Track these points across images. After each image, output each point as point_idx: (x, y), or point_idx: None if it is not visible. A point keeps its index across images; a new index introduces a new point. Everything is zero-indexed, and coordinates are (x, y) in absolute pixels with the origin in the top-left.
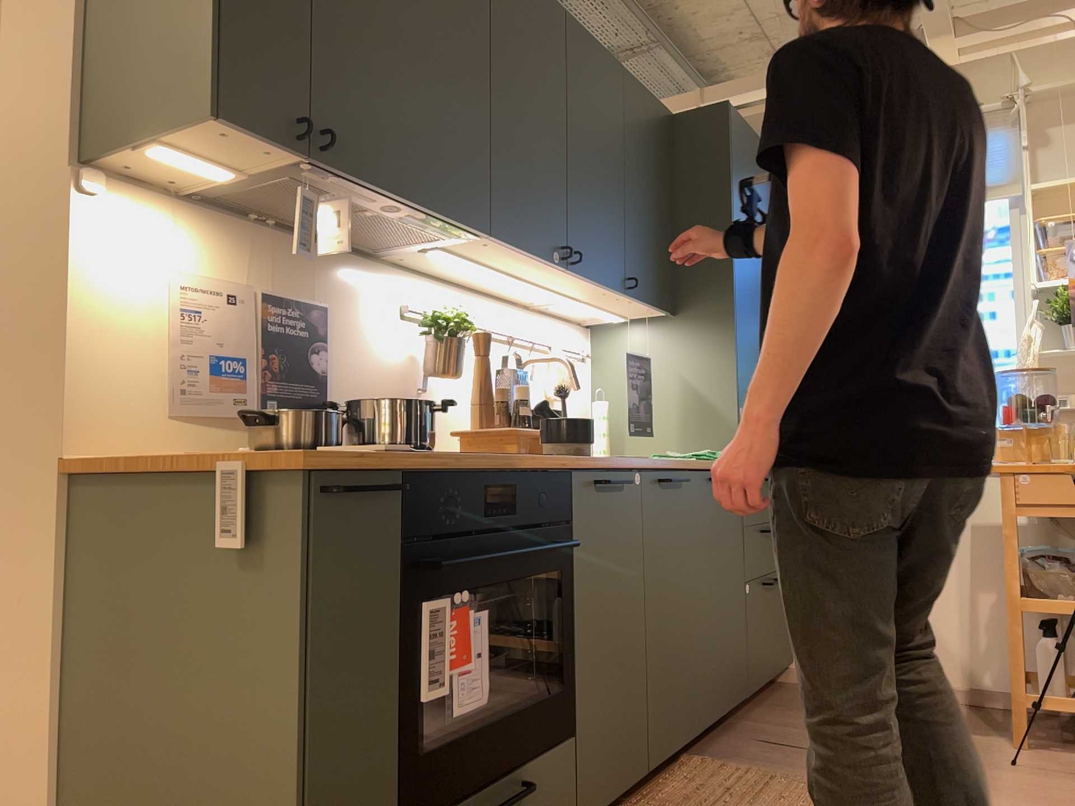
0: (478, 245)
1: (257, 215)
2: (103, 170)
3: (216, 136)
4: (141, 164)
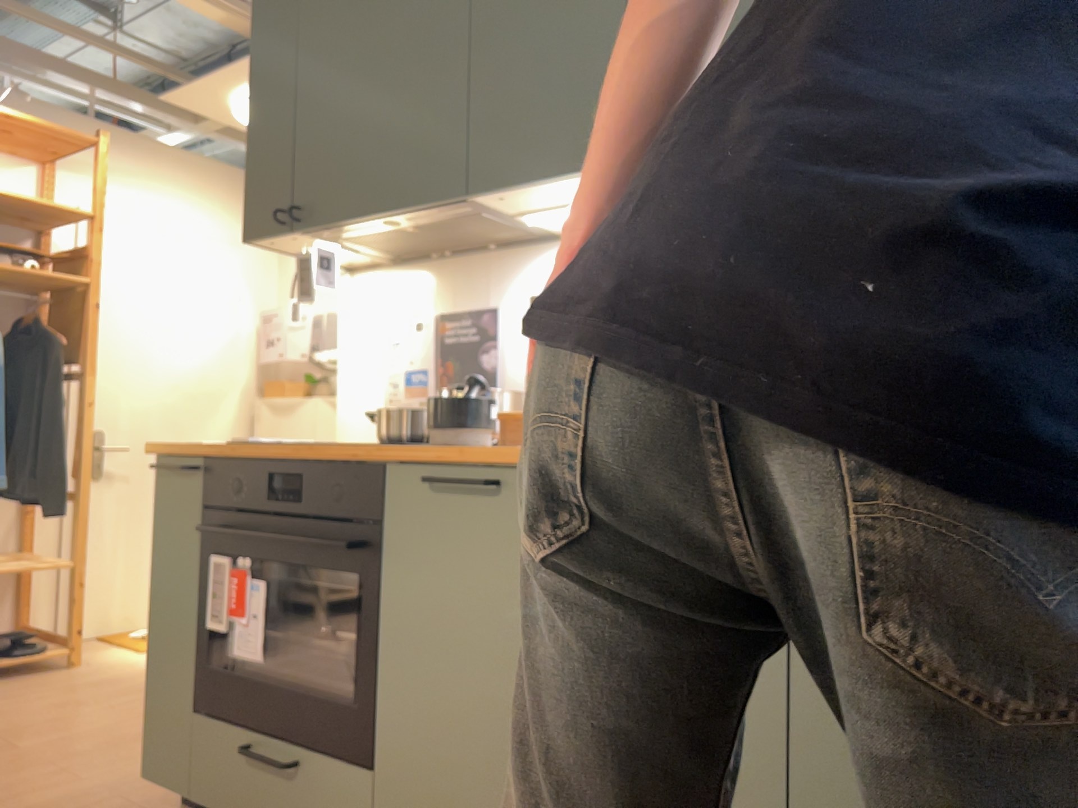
0: (510, 200)
1: (433, 254)
2: (356, 269)
3: (276, 245)
4: (349, 260)
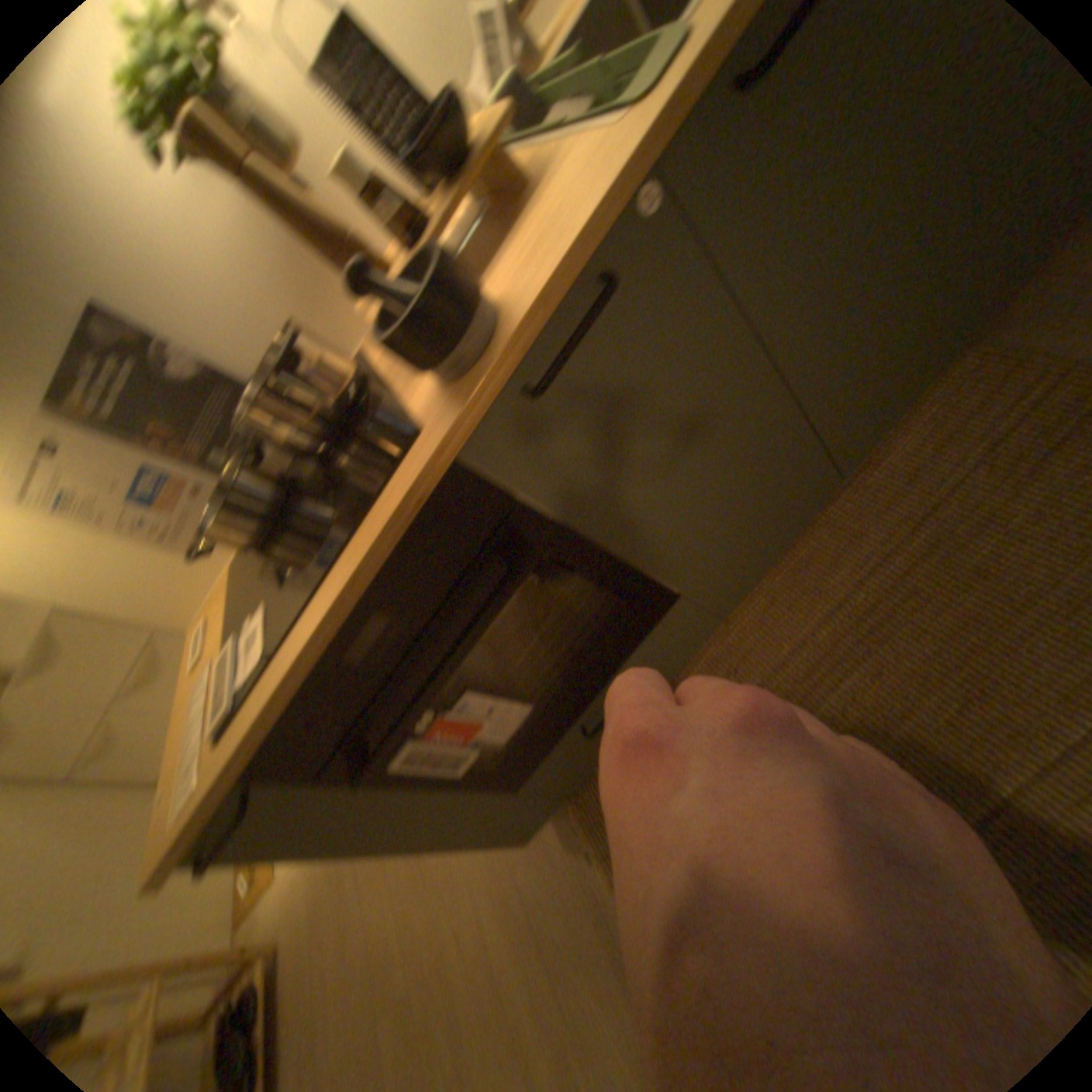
0: None
1: None
2: None
3: None
4: None
